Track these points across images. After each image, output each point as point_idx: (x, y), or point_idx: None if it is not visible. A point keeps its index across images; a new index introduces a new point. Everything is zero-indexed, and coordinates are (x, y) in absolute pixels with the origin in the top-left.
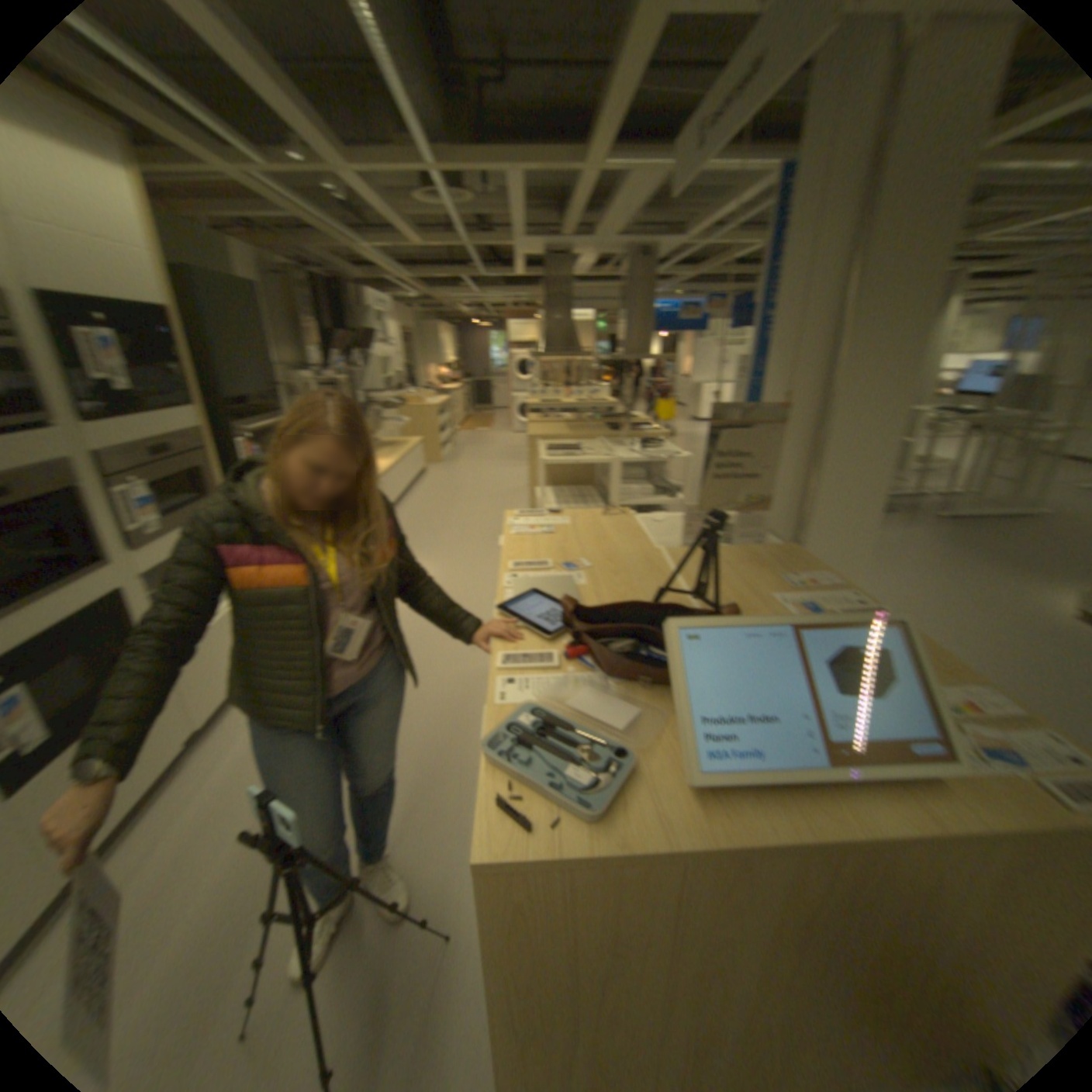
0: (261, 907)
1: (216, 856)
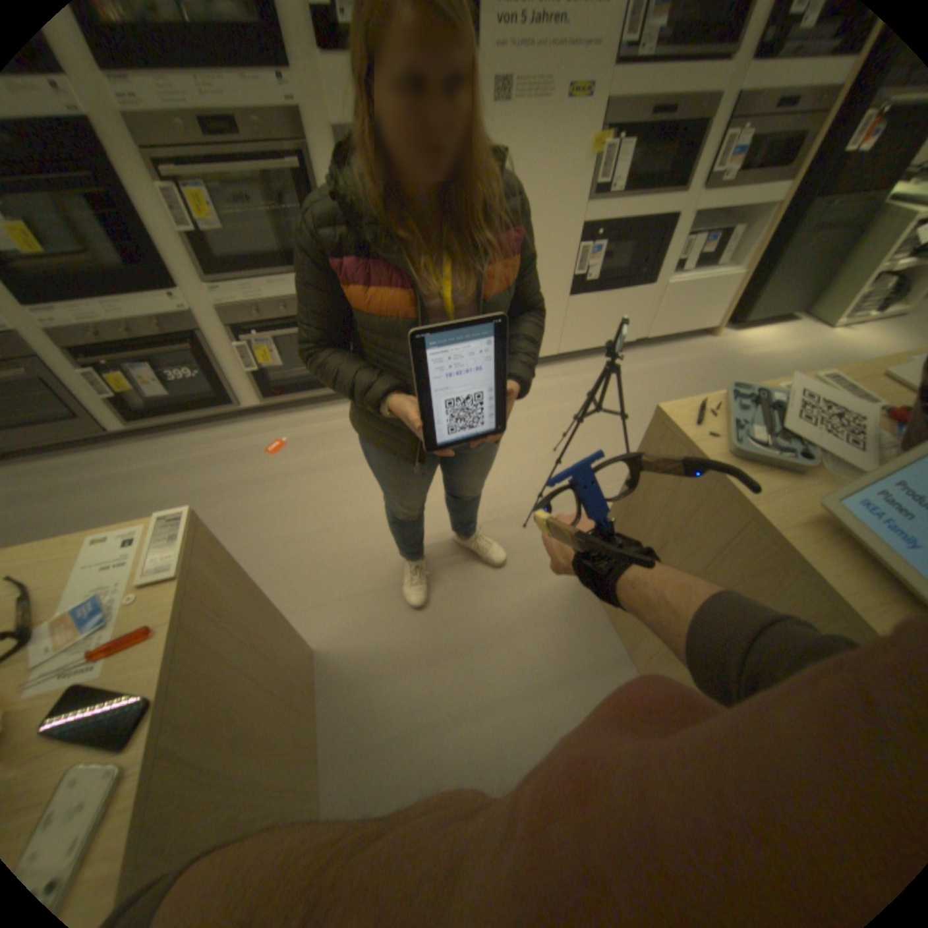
0: (601, 429)
1: (608, 397)
